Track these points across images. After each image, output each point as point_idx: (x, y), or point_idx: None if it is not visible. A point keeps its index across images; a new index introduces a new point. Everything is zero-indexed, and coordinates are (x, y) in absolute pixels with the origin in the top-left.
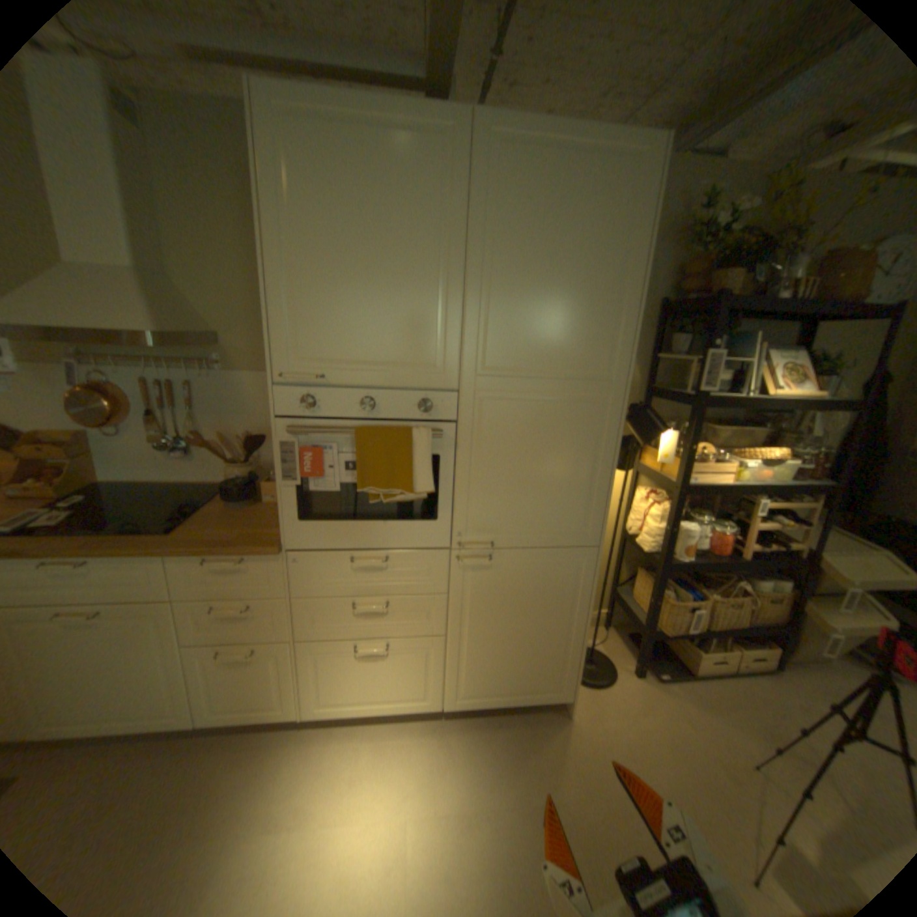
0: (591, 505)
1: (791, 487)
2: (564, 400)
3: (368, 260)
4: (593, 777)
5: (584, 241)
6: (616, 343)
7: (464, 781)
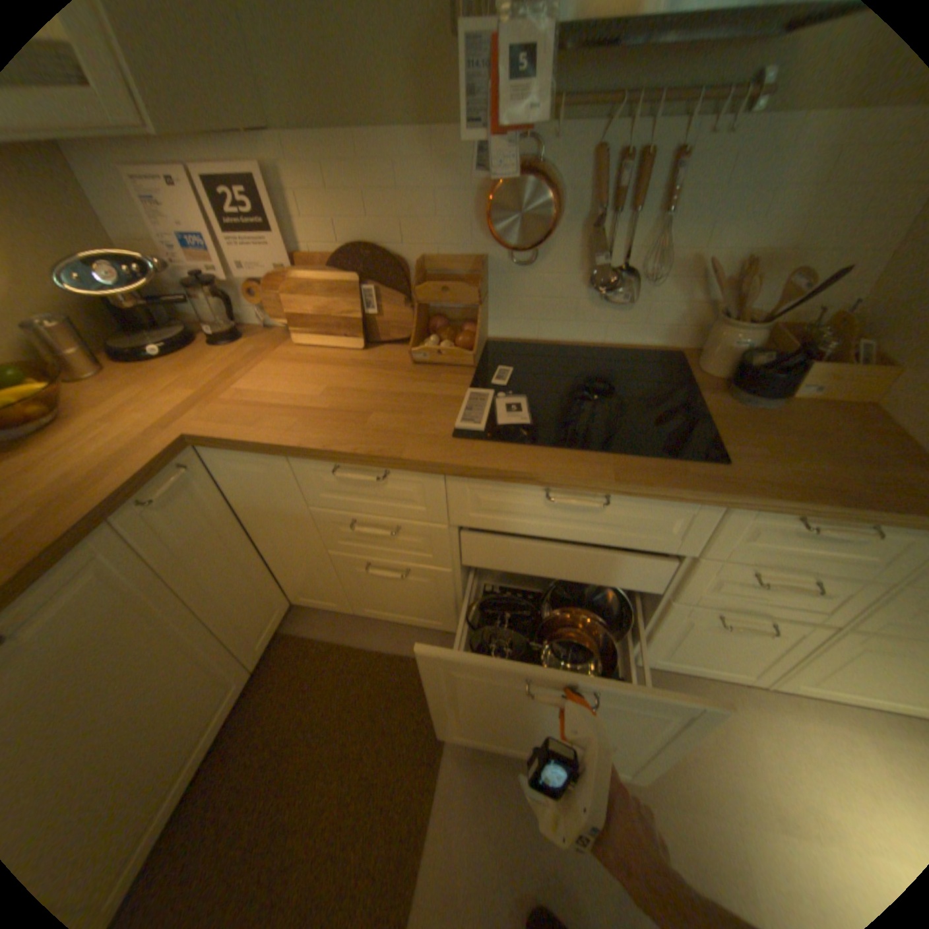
0: None
1: None
2: None
3: None
4: None
5: None
6: None
7: None
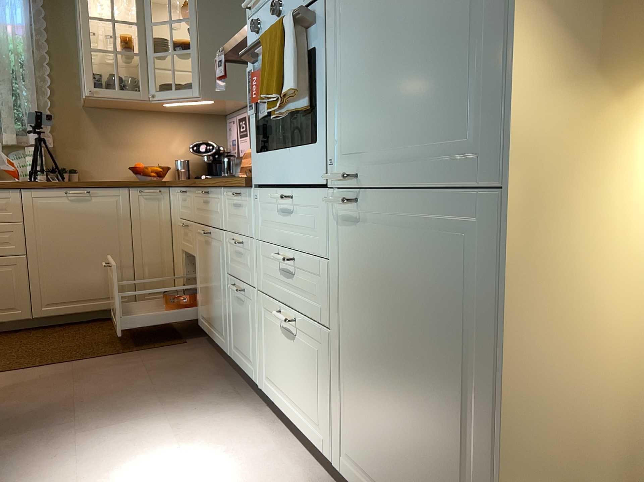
0: (492, 79)
1: None
2: None
3: None
4: None
5: None
6: None
7: None
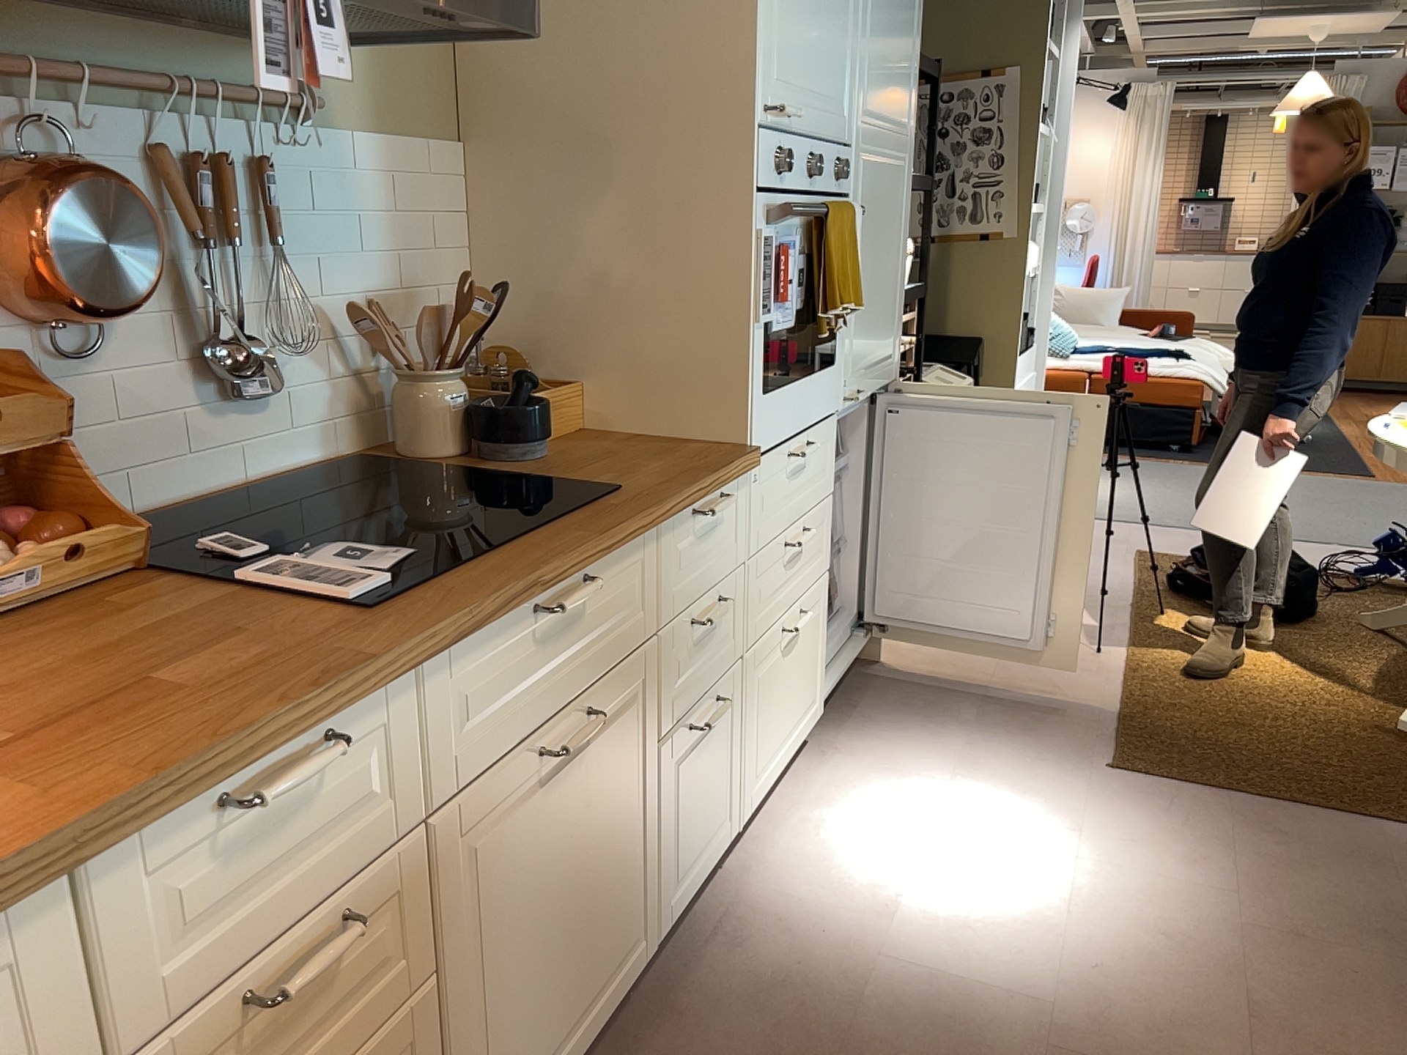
0: (897, 317)
1: None
2: (893, 164)
3: None
4: (959, 677)
5: None
6: (912, 87)
7: (912, 751)
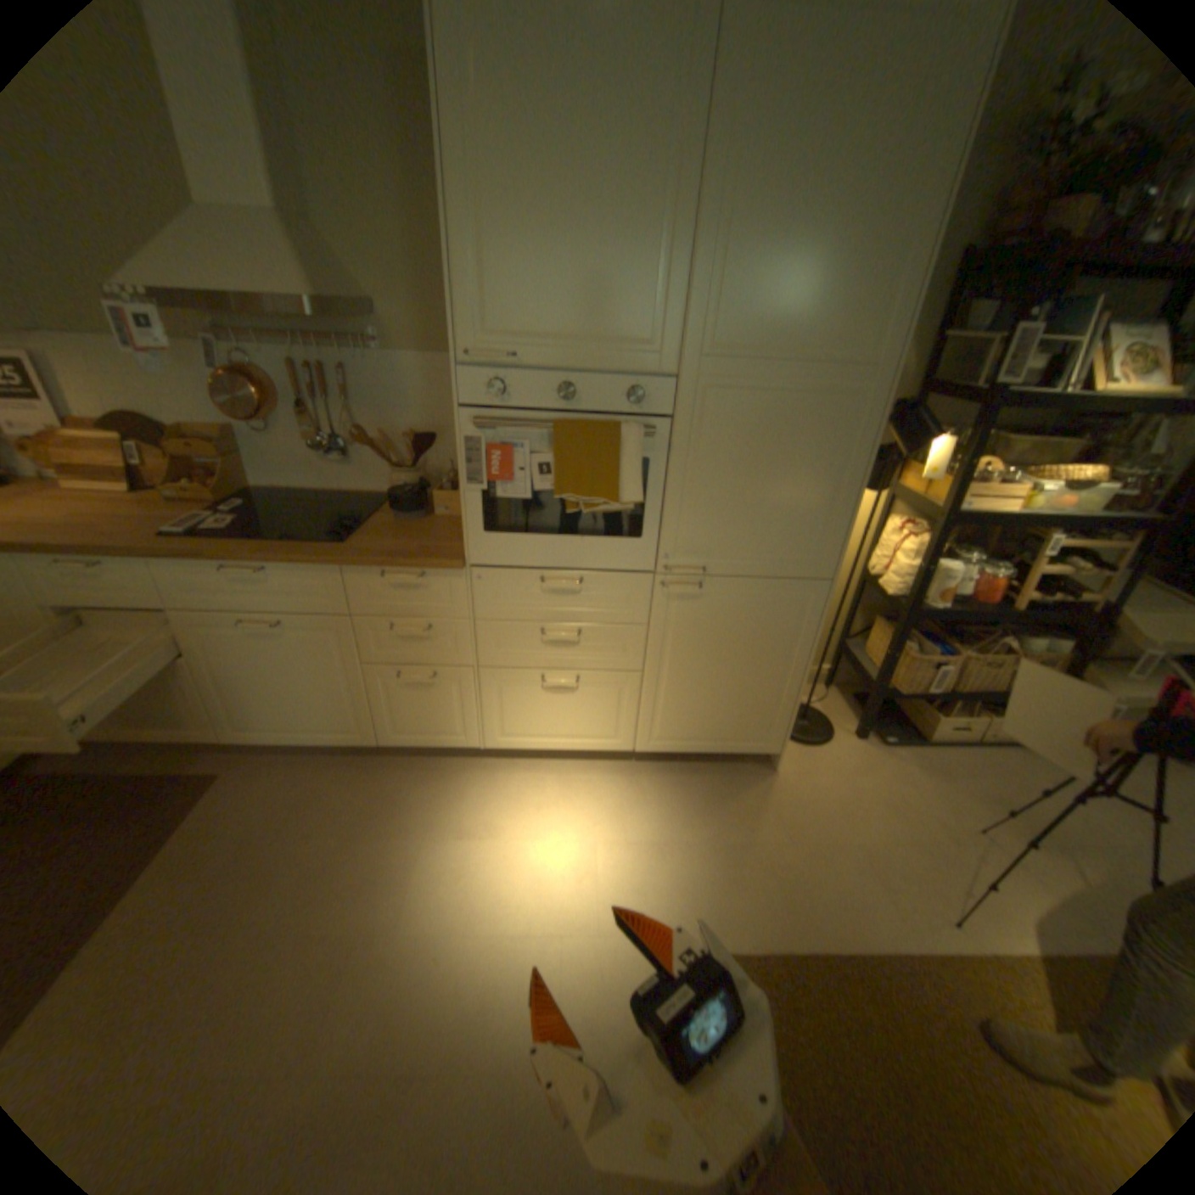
0: (828, 529)
1: (1099, 520)
2: (811, 390)
3: (574, 194)
4: (795, 825)
5: (866, 159)
6: (890, 311)
7: (655, 816)
